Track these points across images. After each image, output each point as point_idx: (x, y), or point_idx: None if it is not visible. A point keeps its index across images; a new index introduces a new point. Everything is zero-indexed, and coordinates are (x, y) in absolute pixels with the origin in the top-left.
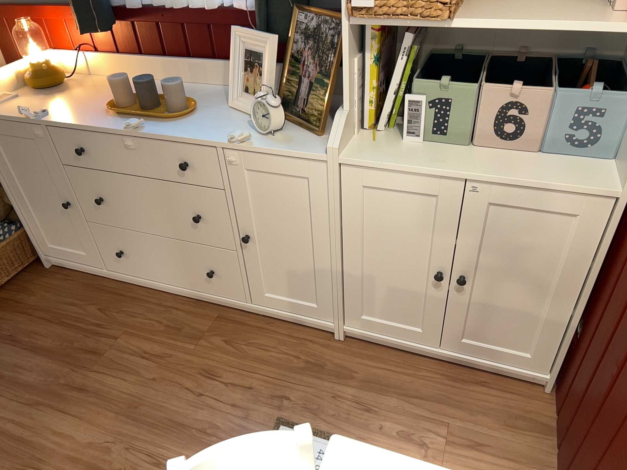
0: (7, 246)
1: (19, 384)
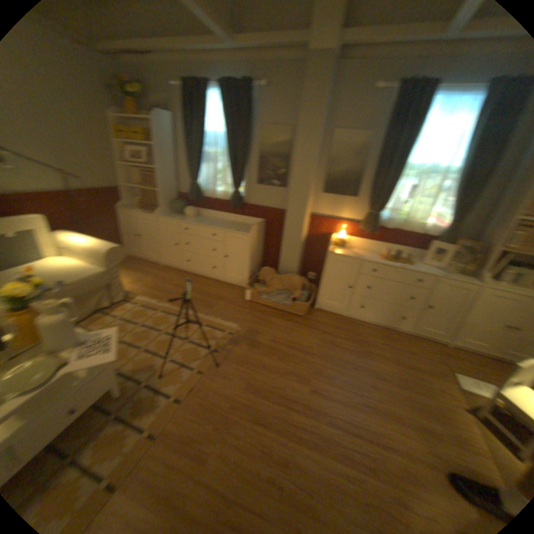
0: (306, 298)
1: (345, 350)
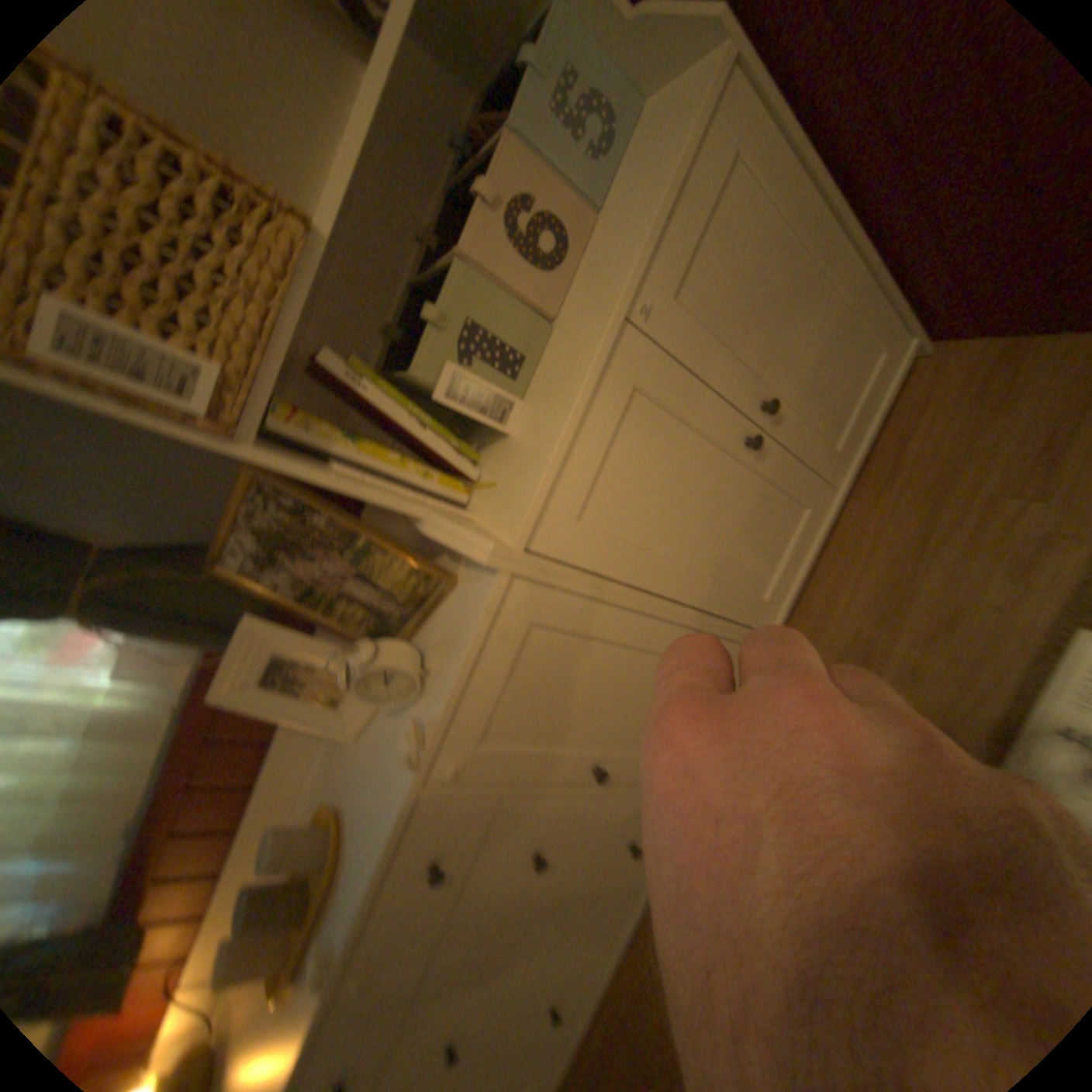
0: None
1: None
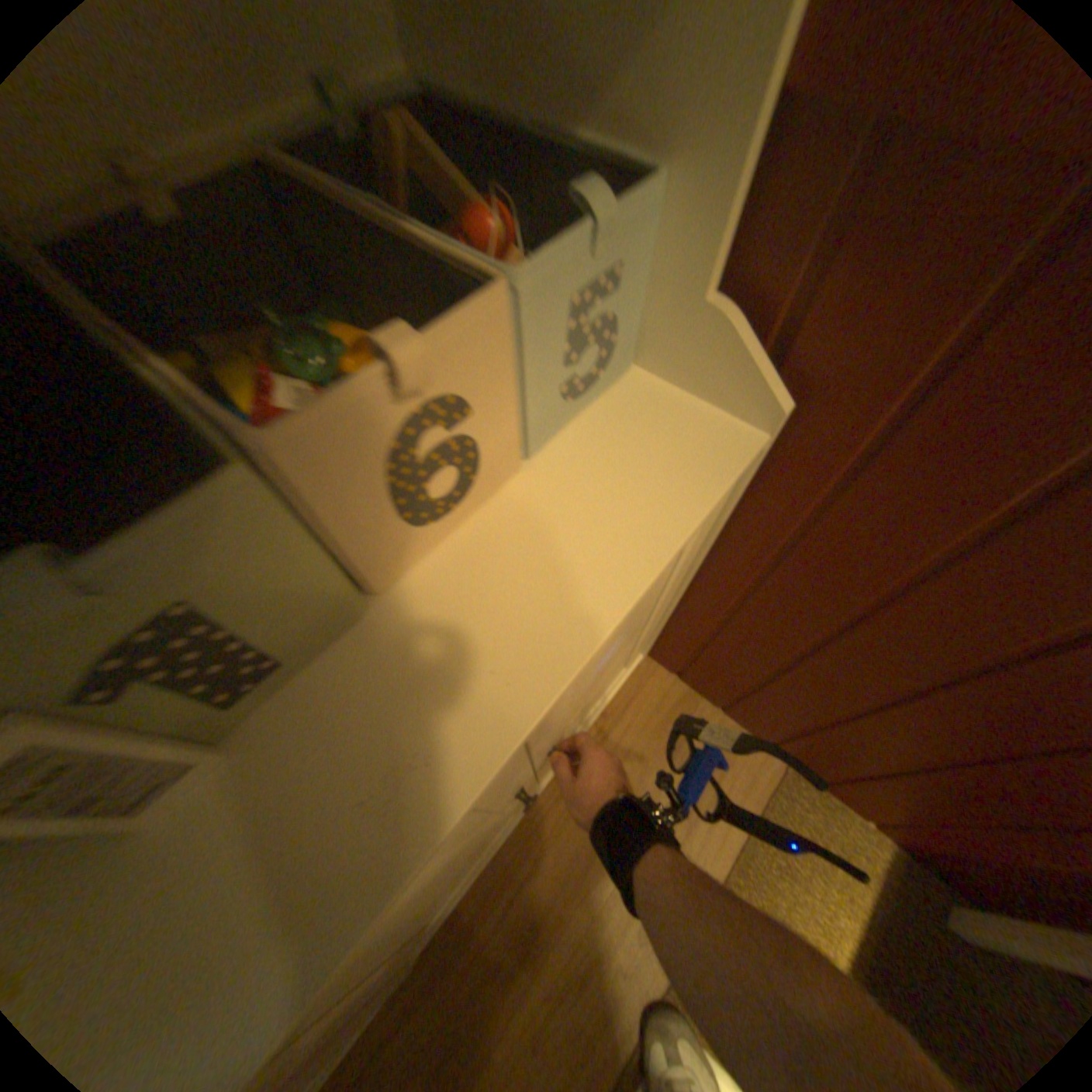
0: None
1: None
